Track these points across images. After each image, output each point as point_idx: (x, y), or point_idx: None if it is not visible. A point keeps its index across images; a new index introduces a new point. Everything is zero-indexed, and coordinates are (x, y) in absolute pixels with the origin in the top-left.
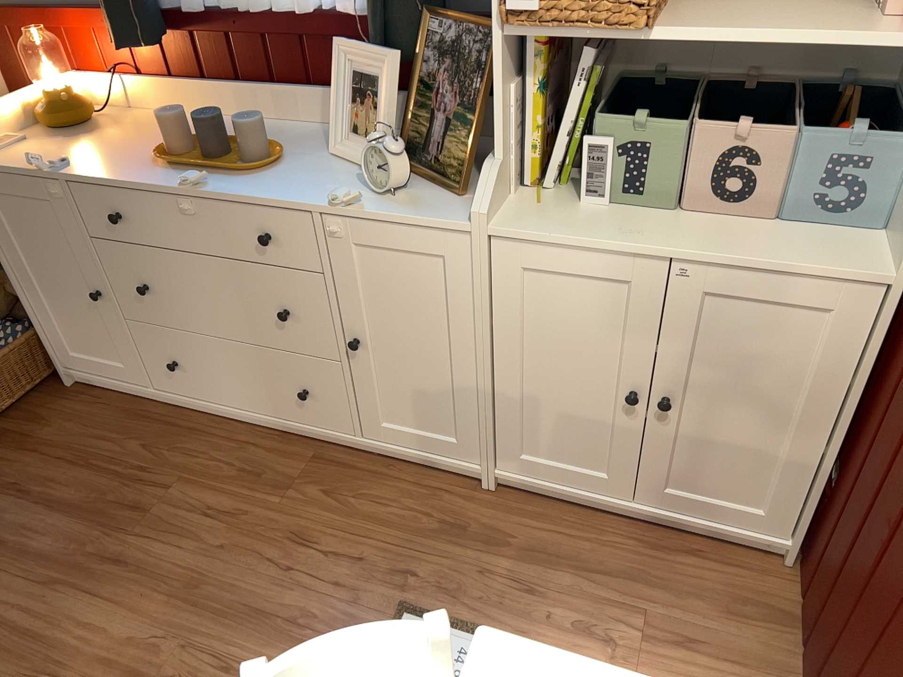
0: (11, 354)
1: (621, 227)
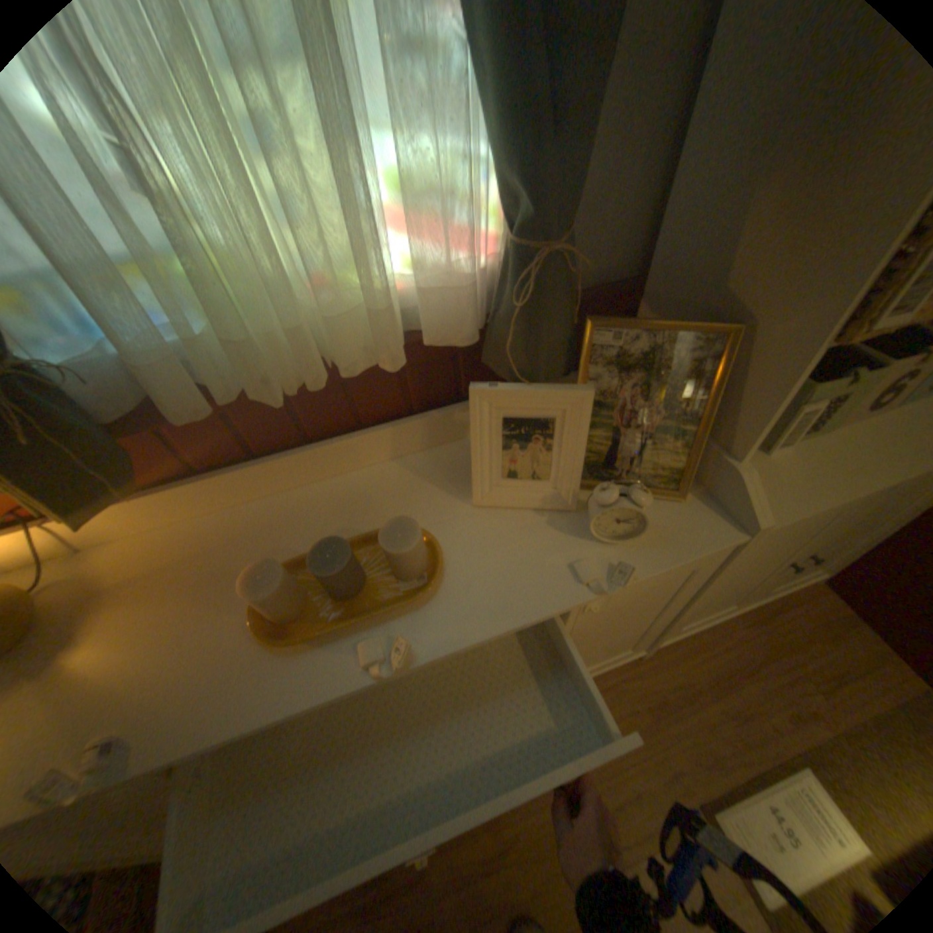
0: None
1: (837, 465)
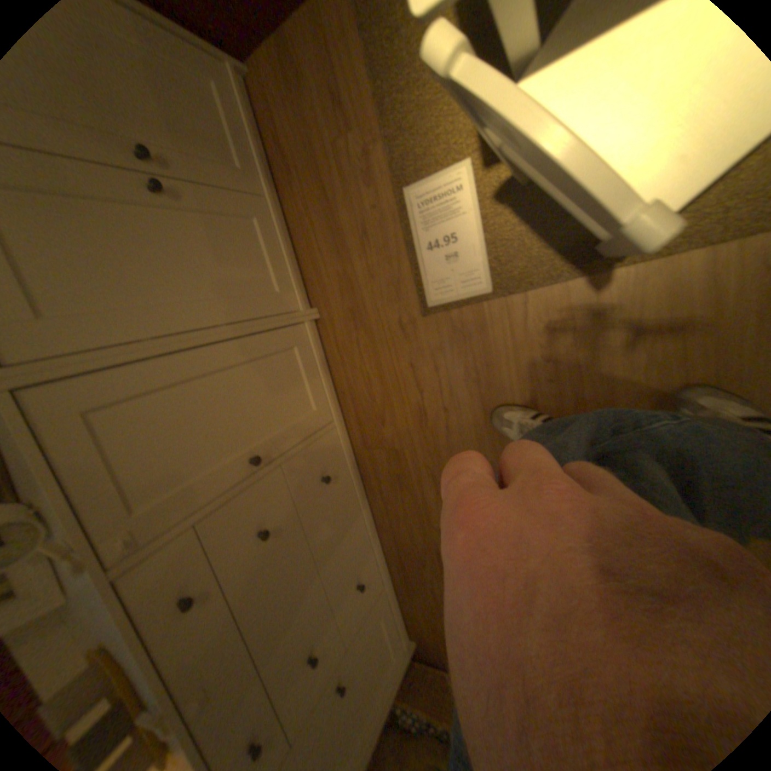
0: (415, 709)
1: None
